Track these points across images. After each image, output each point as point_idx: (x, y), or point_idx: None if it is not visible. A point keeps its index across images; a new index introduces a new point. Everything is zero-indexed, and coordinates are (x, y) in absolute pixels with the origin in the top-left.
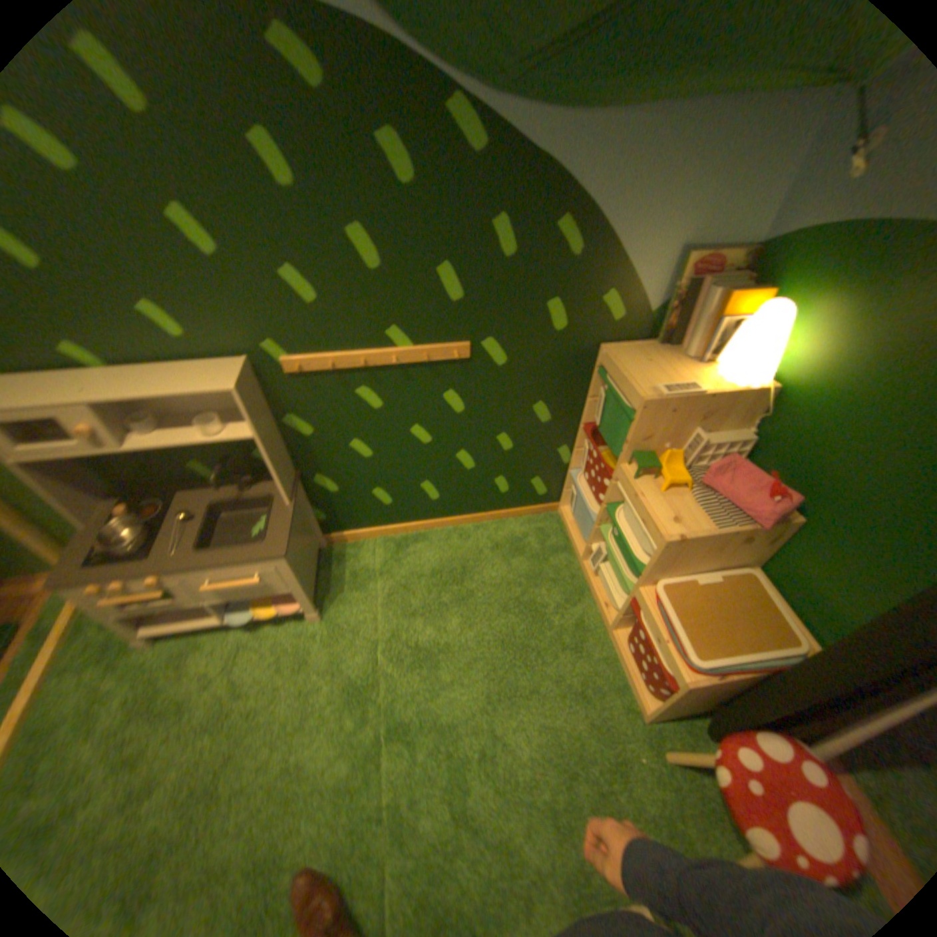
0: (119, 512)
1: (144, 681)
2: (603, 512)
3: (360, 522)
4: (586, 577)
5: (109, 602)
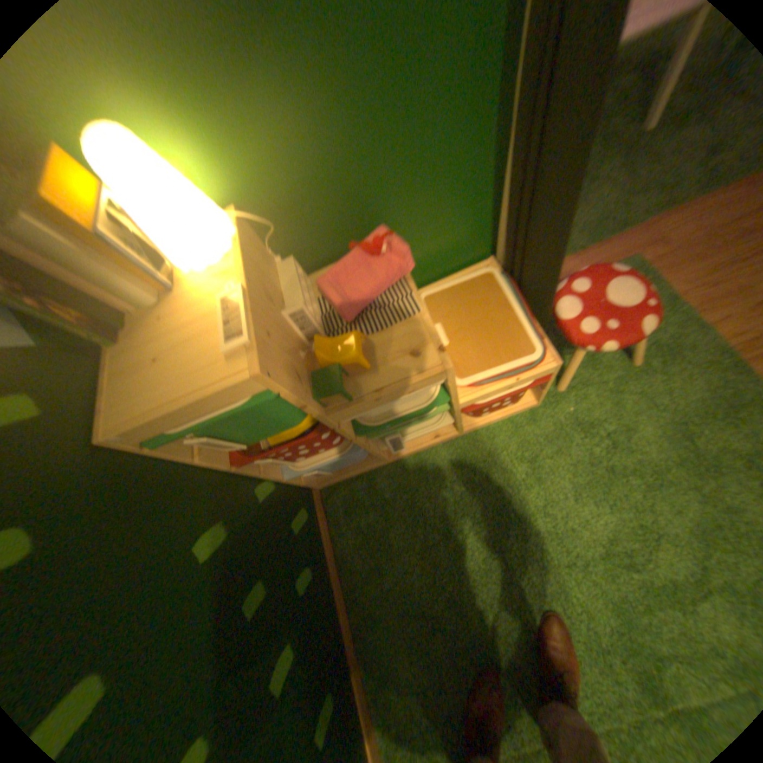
0: None
1: None
2: (360, 438)
3: None
4: (402, 455)
5: None
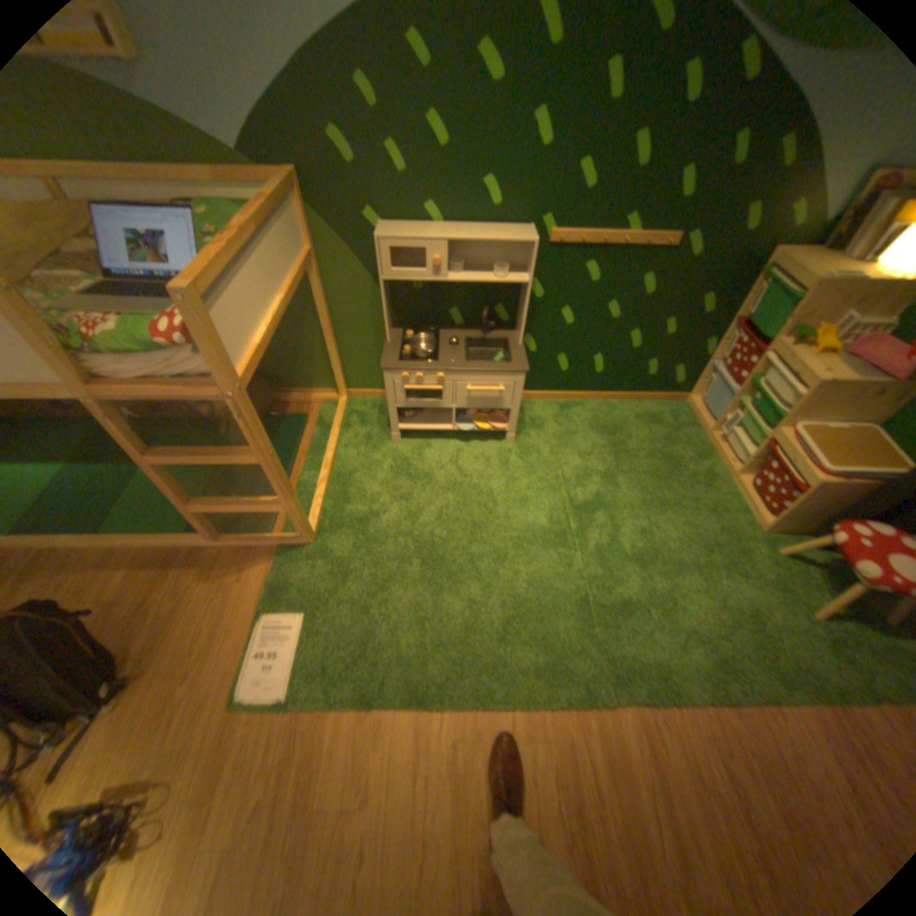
0: (404, 338)
1: (399, 460)
2: (748, 382)
3: (536, 385)
4: (712, 445)
5: (409, 390)
